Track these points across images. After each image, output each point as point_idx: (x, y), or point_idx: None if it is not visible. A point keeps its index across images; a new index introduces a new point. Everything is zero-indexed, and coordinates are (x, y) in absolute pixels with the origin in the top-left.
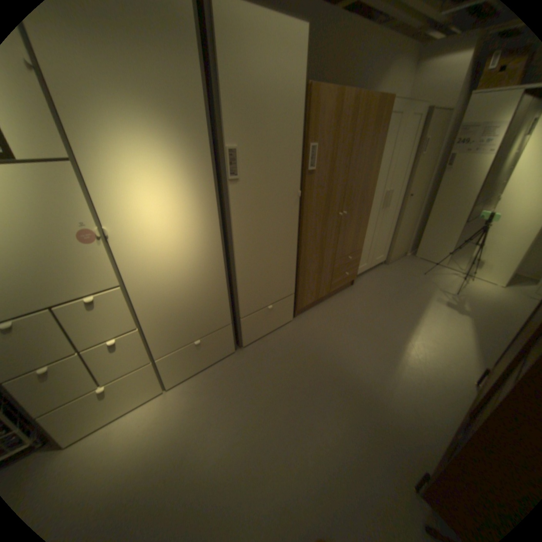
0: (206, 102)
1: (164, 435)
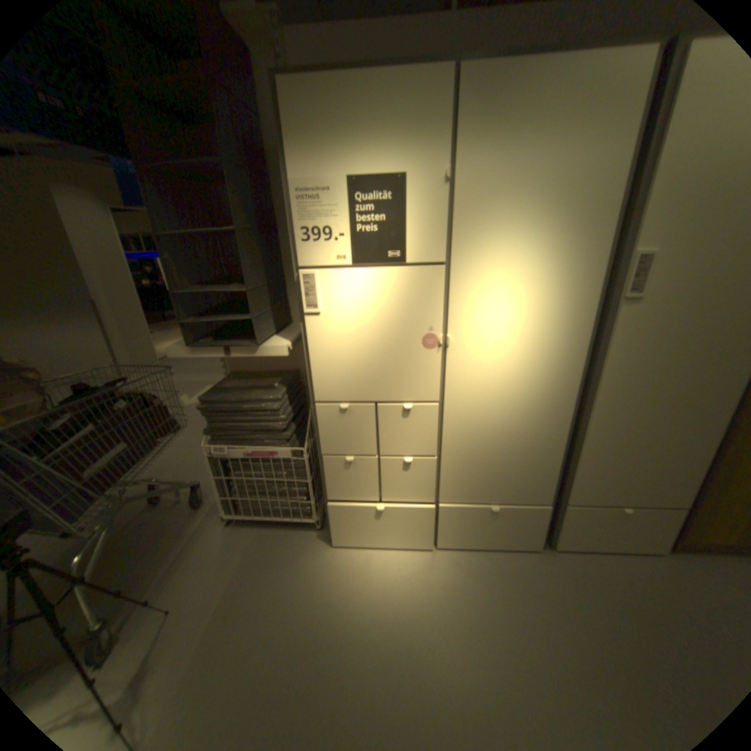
0: (627, 191)
1: (423, 601)
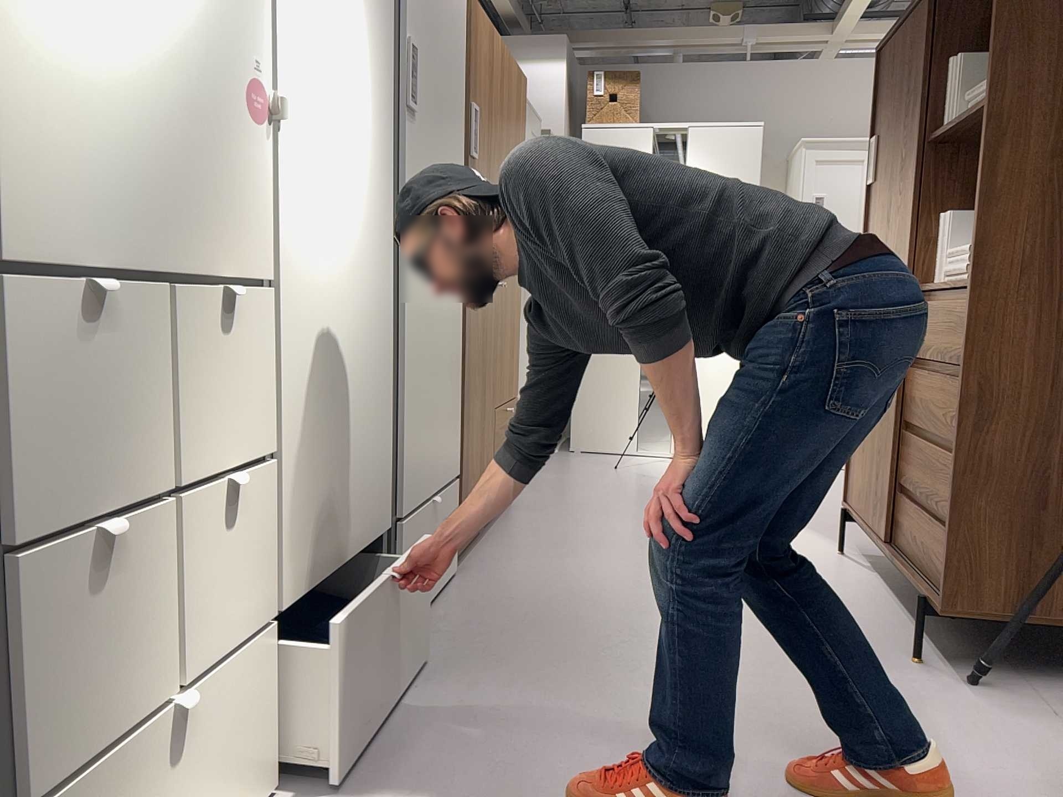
0: None
1: None
